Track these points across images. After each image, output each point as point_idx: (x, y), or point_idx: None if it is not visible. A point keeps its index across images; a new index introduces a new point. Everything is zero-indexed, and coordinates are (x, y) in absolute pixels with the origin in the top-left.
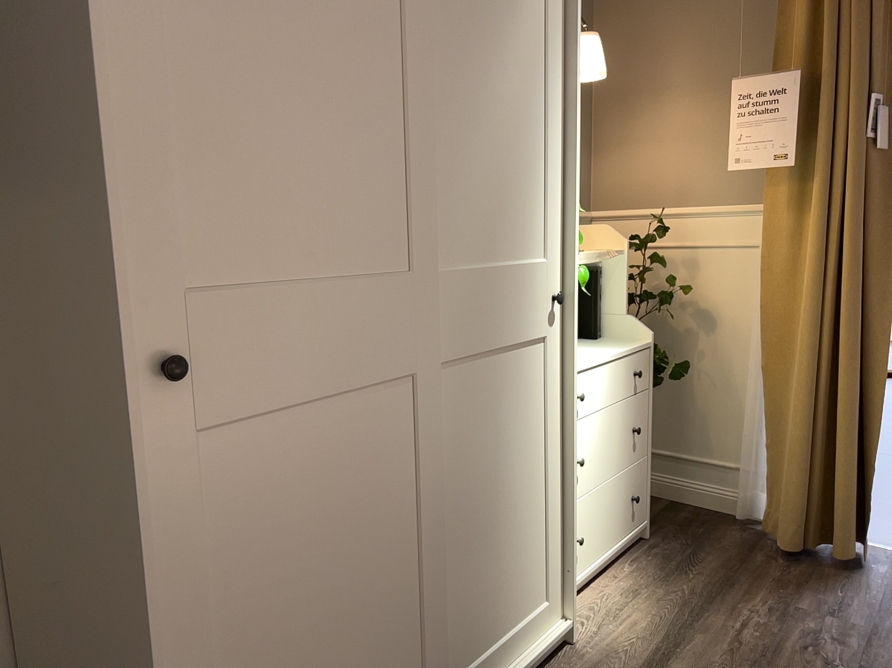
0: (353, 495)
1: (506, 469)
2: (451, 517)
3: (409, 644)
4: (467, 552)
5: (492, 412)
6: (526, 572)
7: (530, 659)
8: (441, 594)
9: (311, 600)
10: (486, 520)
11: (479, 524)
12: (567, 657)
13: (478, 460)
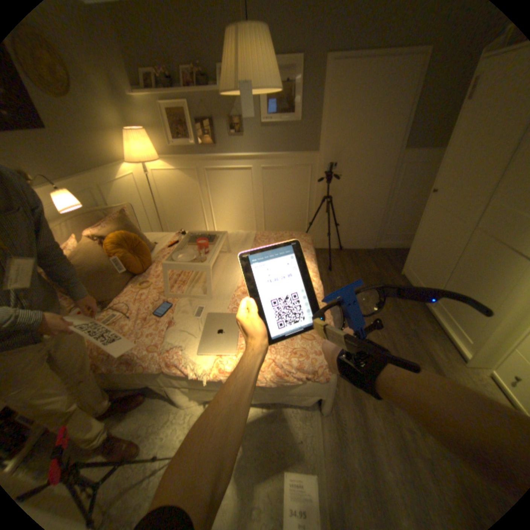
0: (444, 236)
1: (484, 282)
2: (462, 270)
3: (437, 277)
4: (461, 285)
5: (489, 260)
6: (473, 321)
7: (454, 337)
8: (449, 281)
9: (432, 245)
10: (470, 285)
11: (467, 283)
12: (460, 359)
13: (477, 267)
